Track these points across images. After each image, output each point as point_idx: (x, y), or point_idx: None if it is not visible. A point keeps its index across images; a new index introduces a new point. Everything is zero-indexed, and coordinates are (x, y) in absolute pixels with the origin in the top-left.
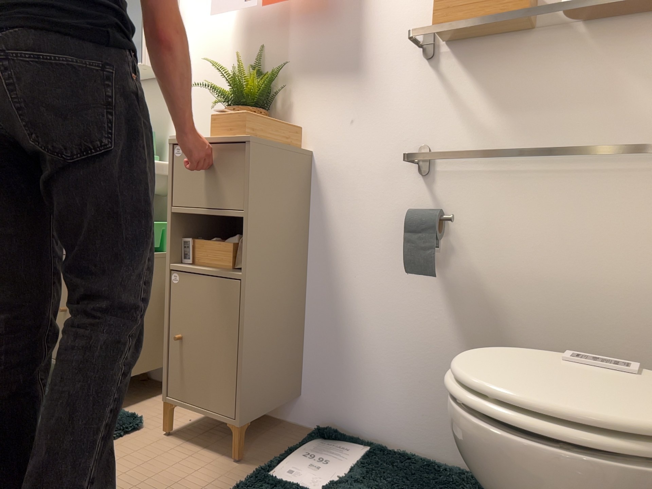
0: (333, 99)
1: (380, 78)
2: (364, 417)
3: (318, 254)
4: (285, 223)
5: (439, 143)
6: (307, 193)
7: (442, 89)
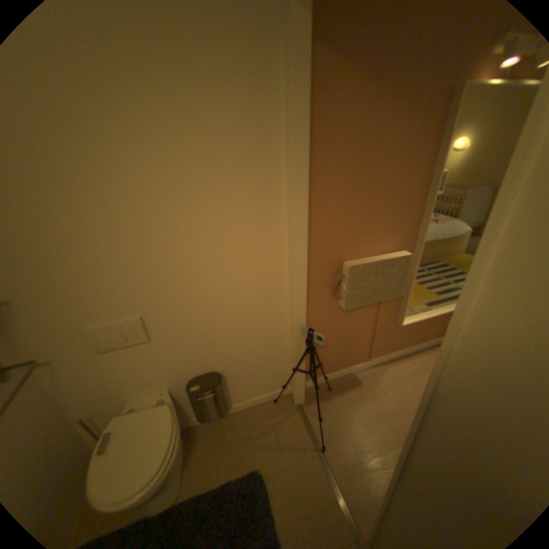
0: None
1: None
2: None
3: None
4: None
5: None
6: None
7: None
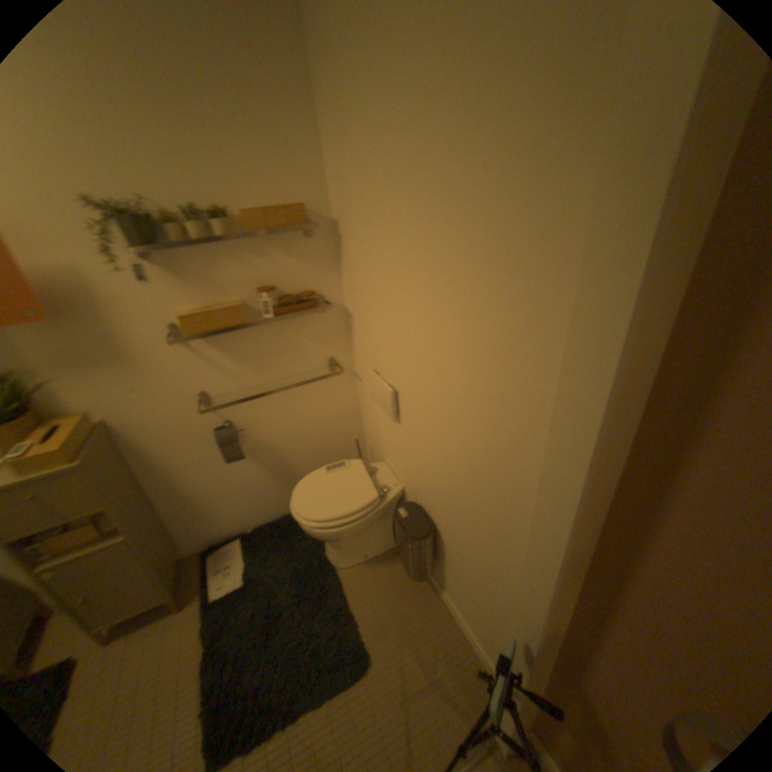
0: (99, 381)
1: (140, 359)
2: (223, 529)
3: (144, 476)
4: (117, 483)
5: (208, 388)
6: (112, 448)
7: (196, 359)
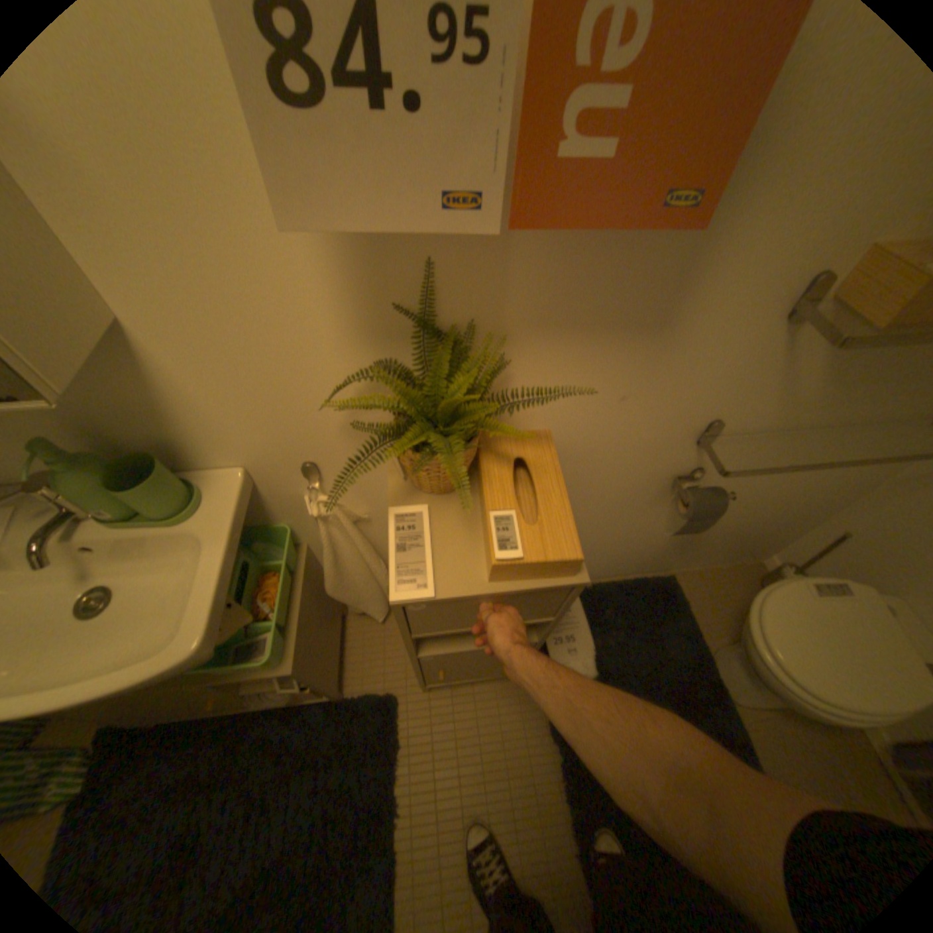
0: (598, 368)
1: (698, 340)
2: None
3: None
4: None
5: (737, 414)
6: None
7: (783, 357)
